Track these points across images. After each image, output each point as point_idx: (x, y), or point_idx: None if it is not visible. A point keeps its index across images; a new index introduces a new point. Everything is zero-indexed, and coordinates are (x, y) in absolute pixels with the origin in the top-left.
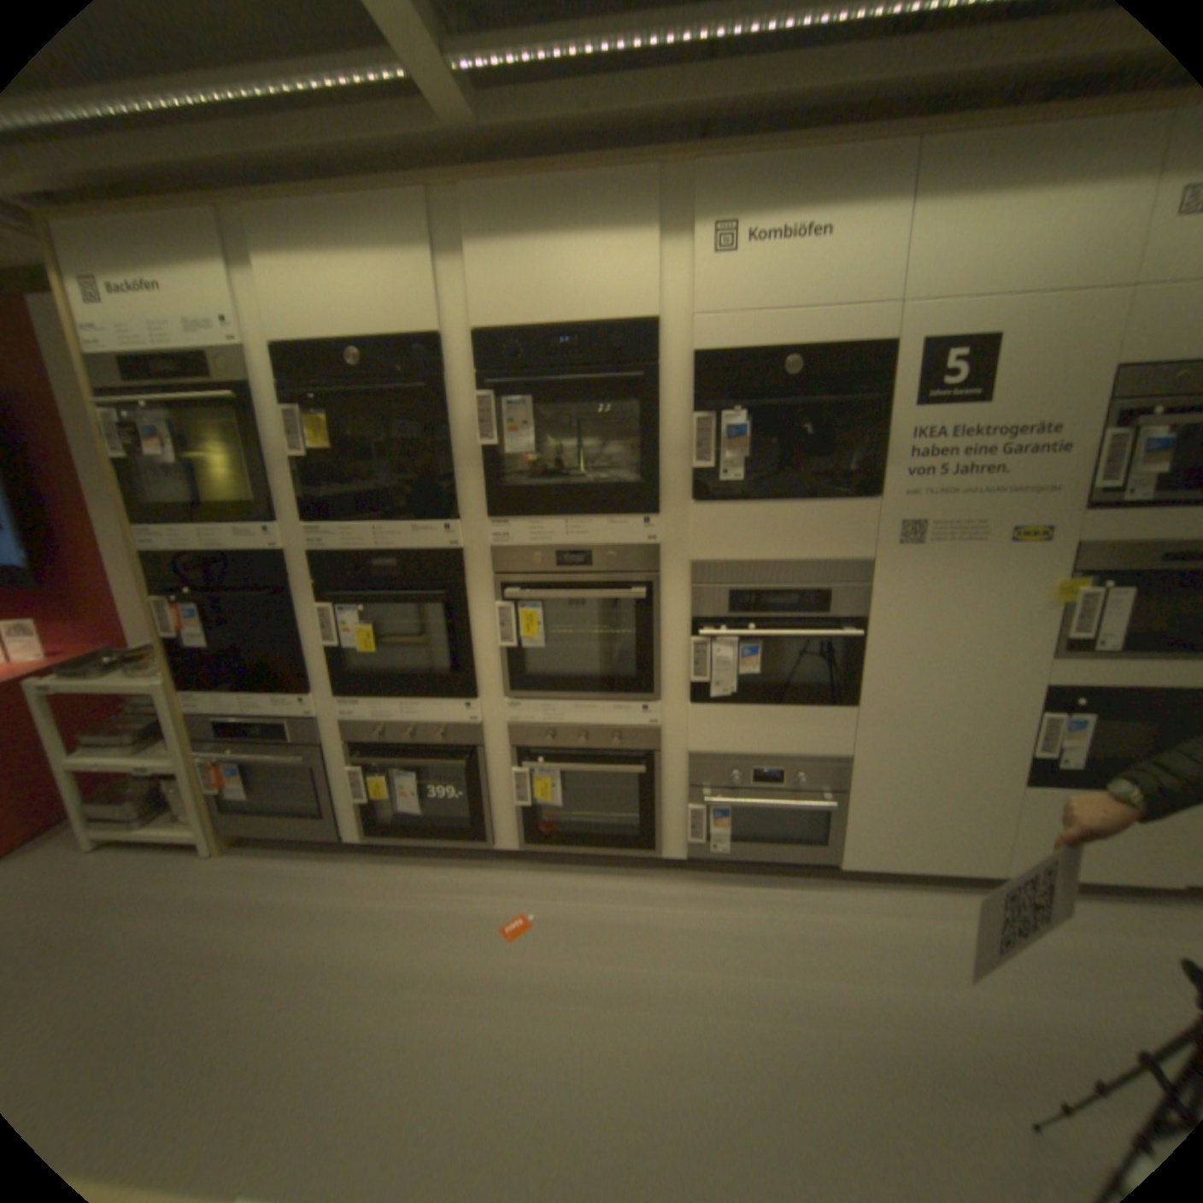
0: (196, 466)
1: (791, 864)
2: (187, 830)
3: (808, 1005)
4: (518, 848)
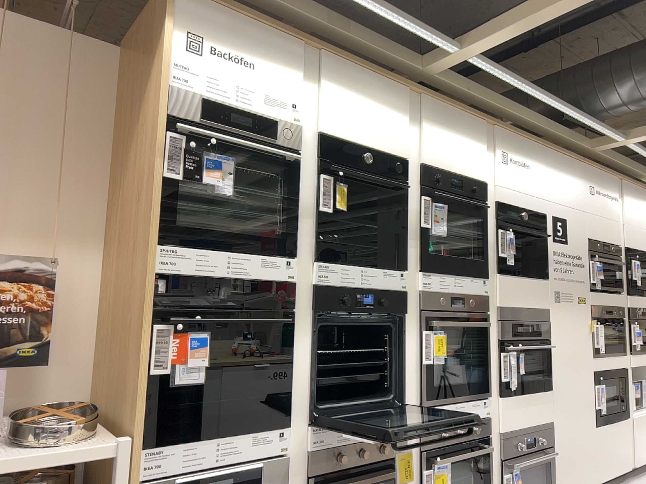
0: (226, 202)
1: None
2: None
3: None
4: None
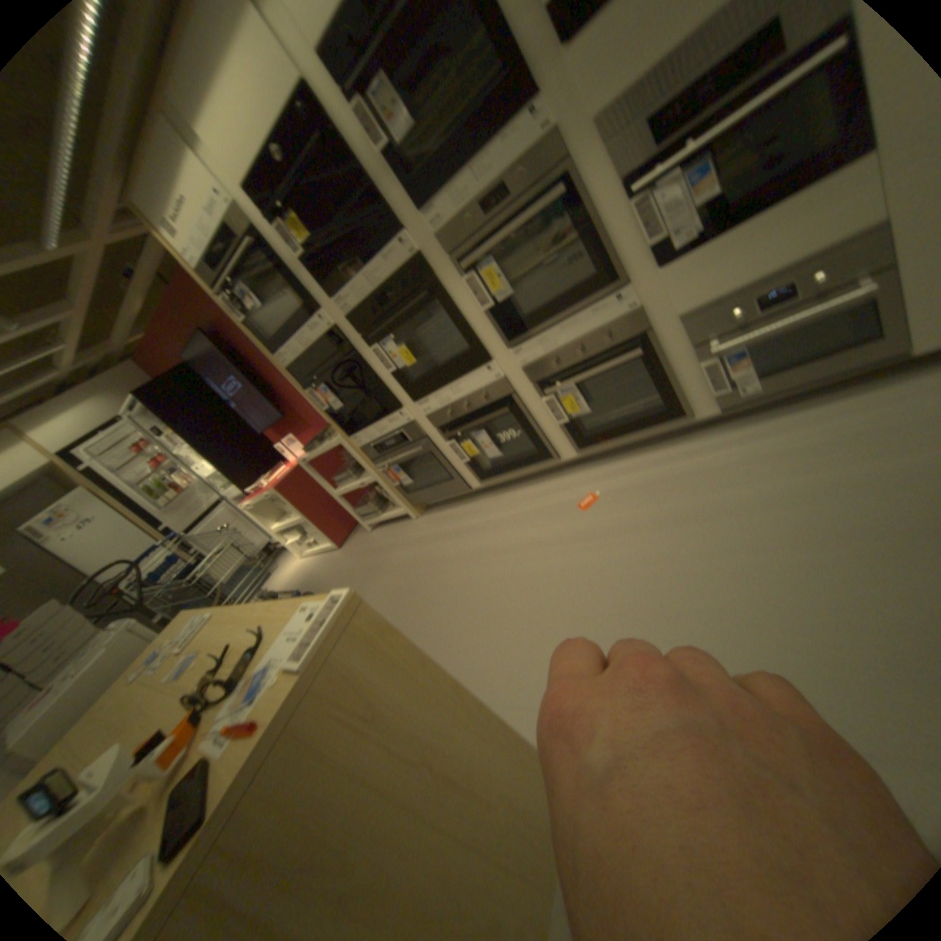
0: (271, 297)
1: (848, 371)
2: (401, 505)
3: (869, 478)
4: (578, 451)
